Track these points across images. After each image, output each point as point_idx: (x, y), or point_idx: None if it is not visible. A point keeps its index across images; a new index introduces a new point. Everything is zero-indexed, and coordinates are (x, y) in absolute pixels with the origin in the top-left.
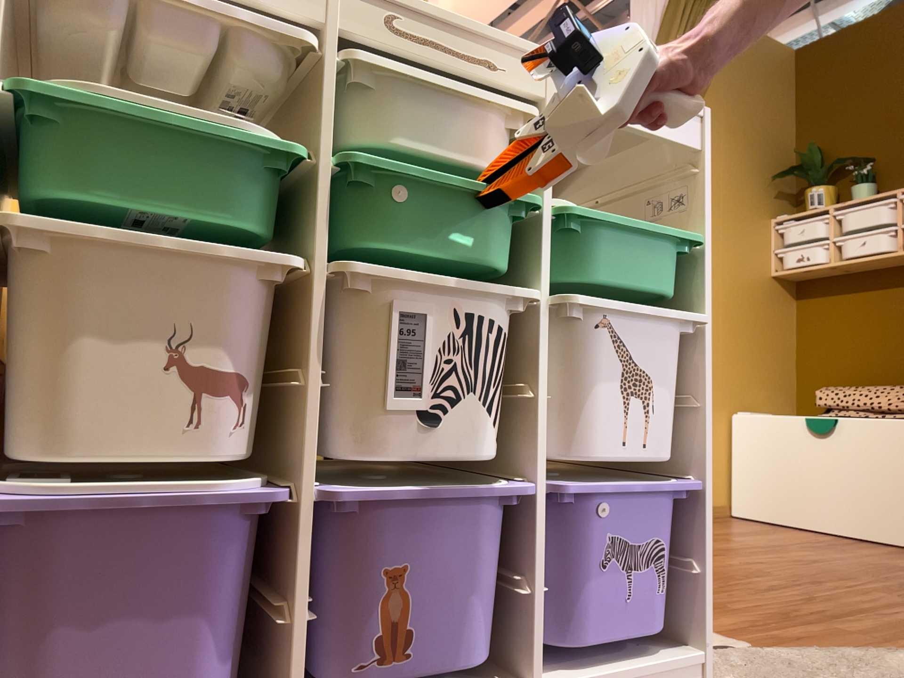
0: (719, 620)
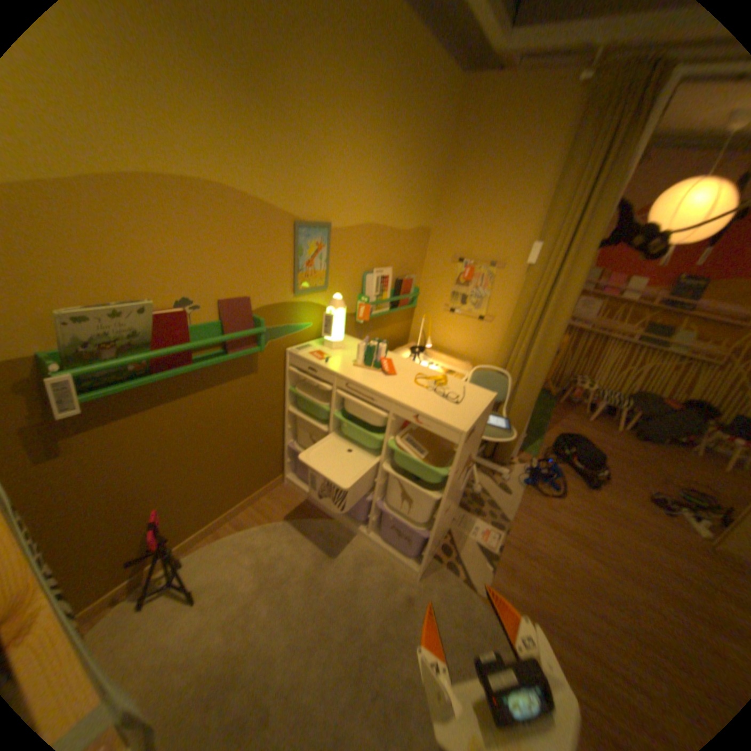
0: (506, 590)
